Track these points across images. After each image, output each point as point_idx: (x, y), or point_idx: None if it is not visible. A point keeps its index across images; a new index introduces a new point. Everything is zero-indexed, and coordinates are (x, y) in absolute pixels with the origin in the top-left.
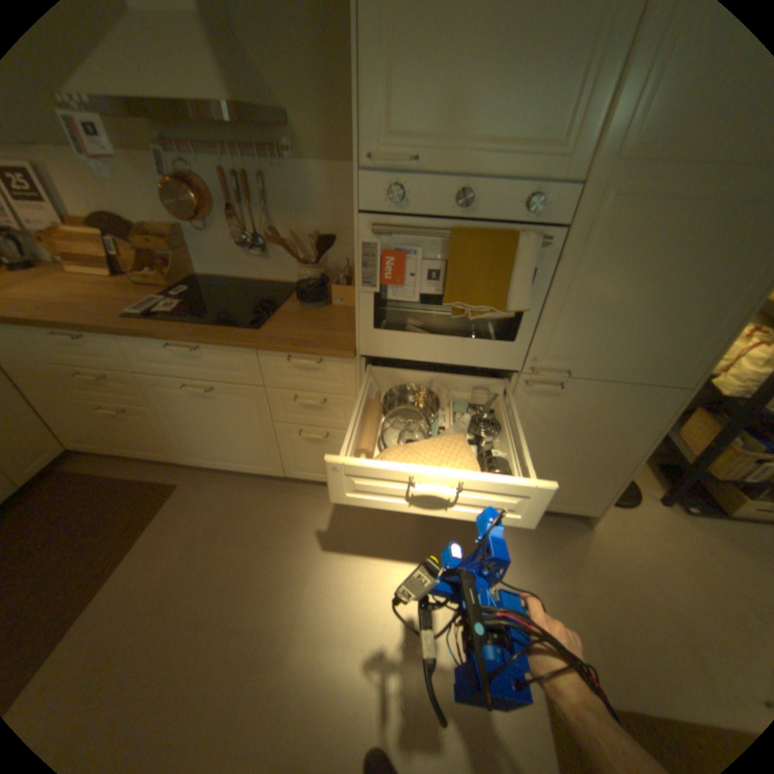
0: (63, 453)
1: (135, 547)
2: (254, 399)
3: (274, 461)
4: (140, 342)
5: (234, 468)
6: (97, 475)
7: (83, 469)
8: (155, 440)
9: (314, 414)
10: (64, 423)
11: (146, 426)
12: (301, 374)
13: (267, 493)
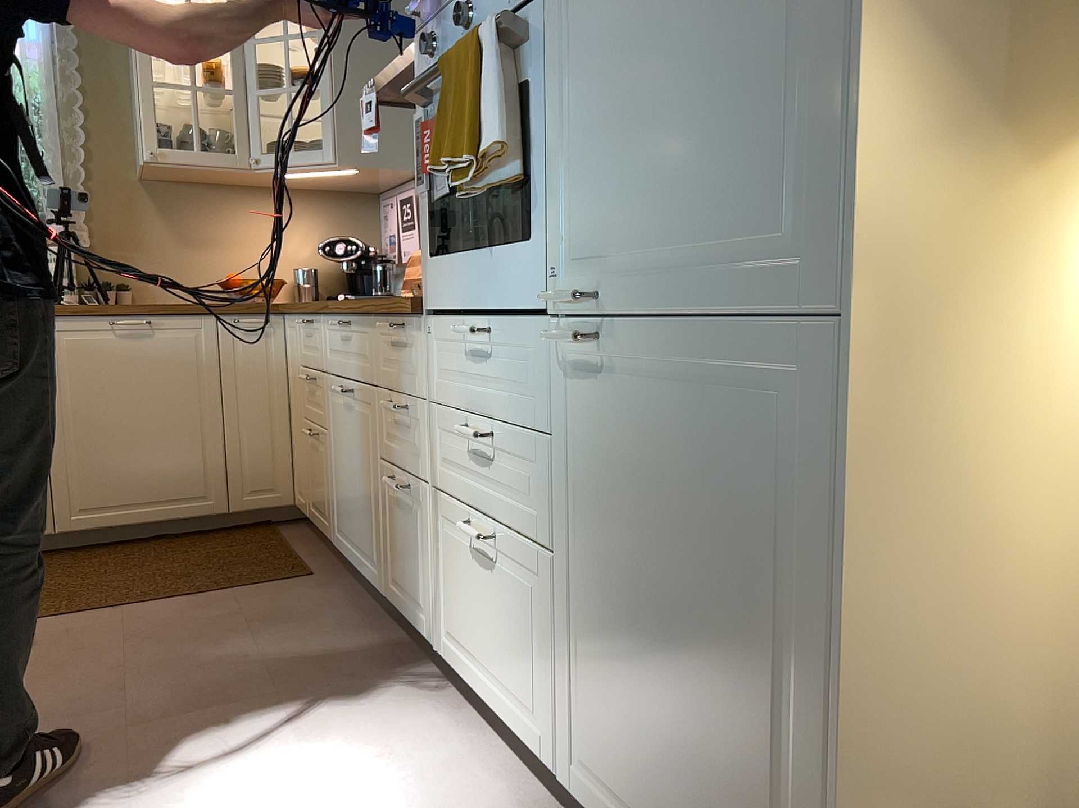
0: (301, 518)
1: (207, 596)
2: (371, 411)
3: (379, 553)
4: (330, 322)
5: (358, 563)
6: (289, 540)
7: (290, 533)
8: (326, 491)
9: (402, 442)
10: (297, 455)
11: (324, 463)
12: (395, 357)
13: (363, 625)
